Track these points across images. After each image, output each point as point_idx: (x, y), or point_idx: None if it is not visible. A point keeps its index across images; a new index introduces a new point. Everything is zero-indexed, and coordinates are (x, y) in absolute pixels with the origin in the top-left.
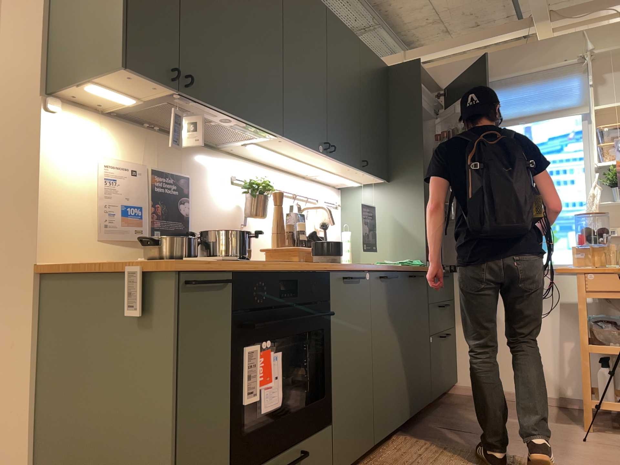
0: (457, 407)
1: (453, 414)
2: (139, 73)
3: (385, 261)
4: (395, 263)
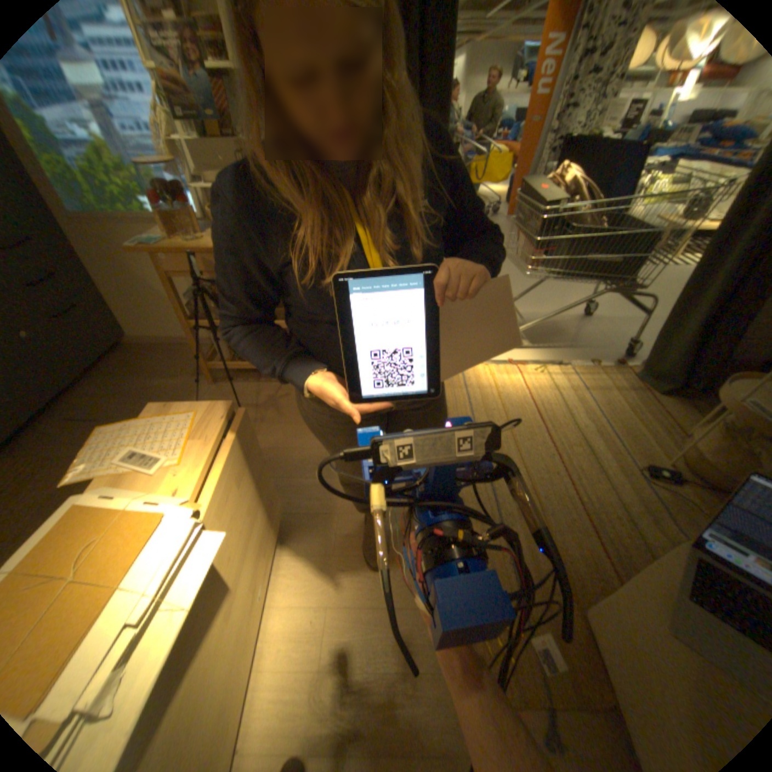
0: (110, 374)
1: (97, 390)
2: None
3: None
4: None
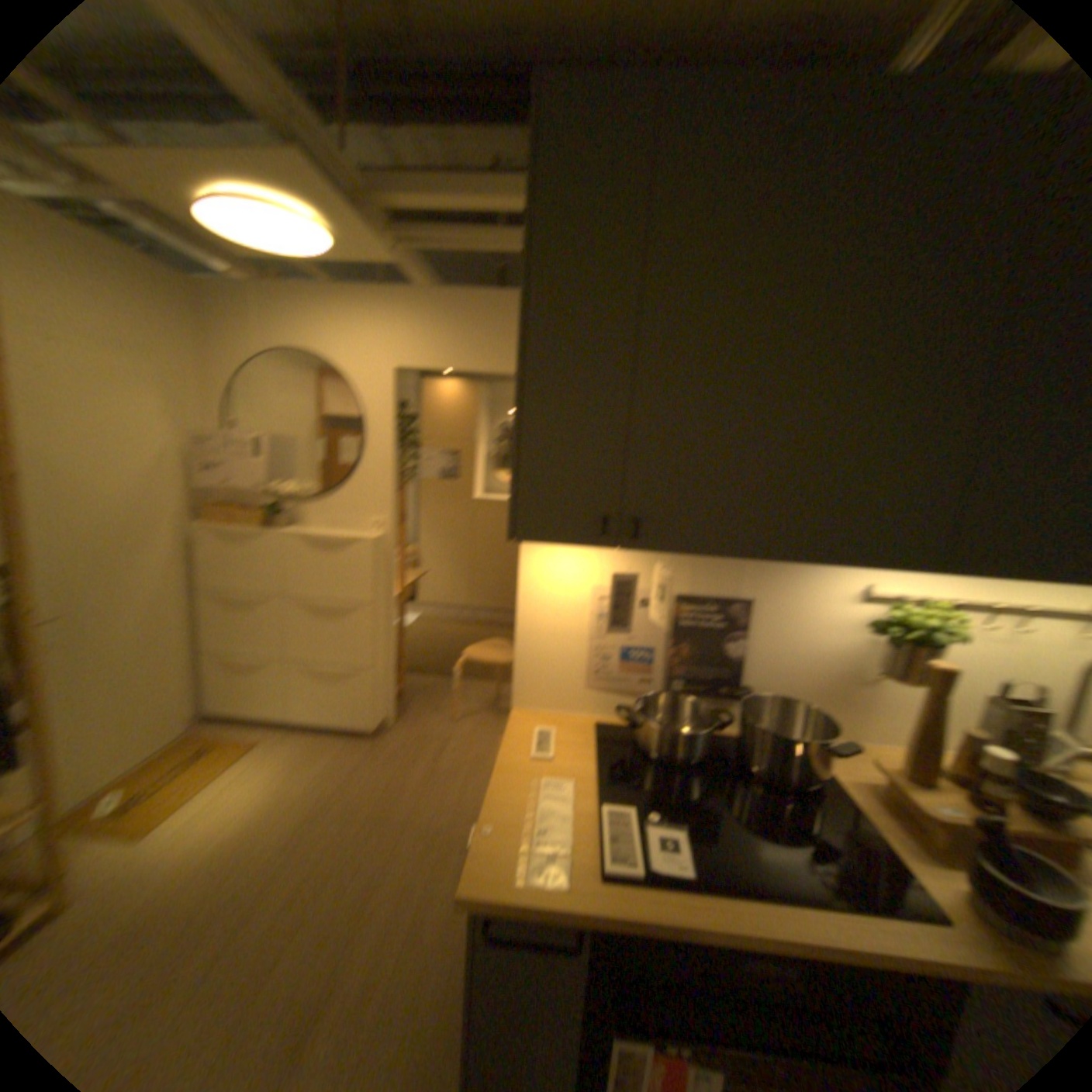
0: None
1: None
2: (544, 535)
3: None
4: None
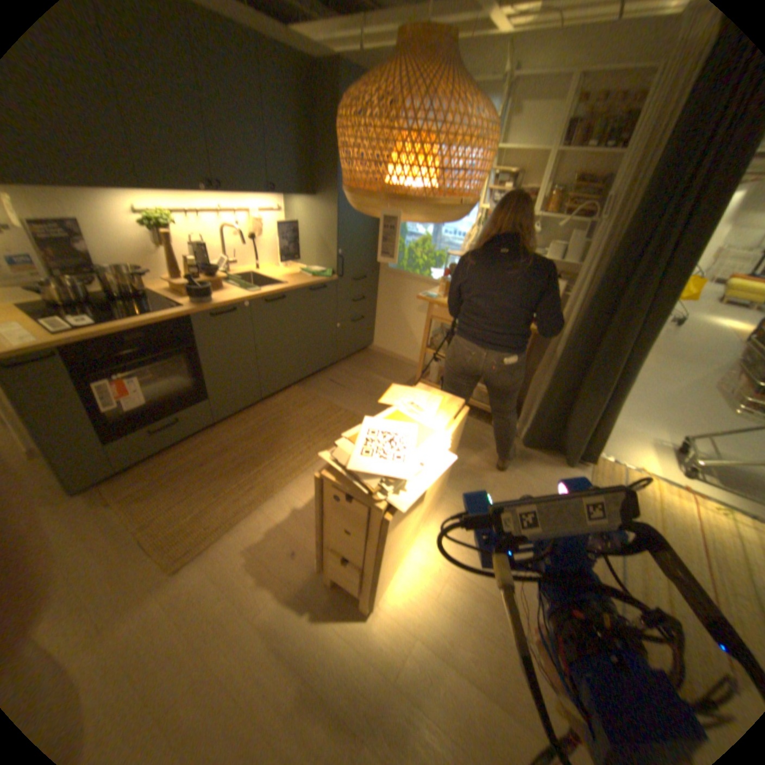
0: (358, 365)
1: (349, 371)
2: None
3: (311, 265)
4: (311, 273)
